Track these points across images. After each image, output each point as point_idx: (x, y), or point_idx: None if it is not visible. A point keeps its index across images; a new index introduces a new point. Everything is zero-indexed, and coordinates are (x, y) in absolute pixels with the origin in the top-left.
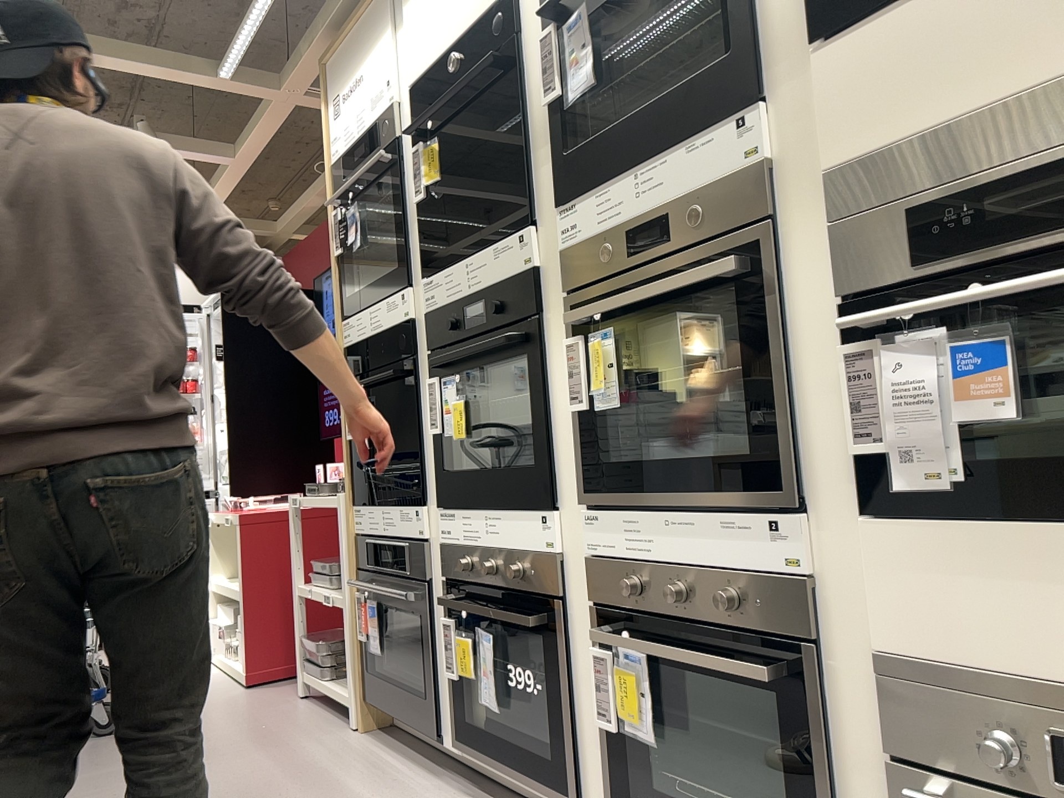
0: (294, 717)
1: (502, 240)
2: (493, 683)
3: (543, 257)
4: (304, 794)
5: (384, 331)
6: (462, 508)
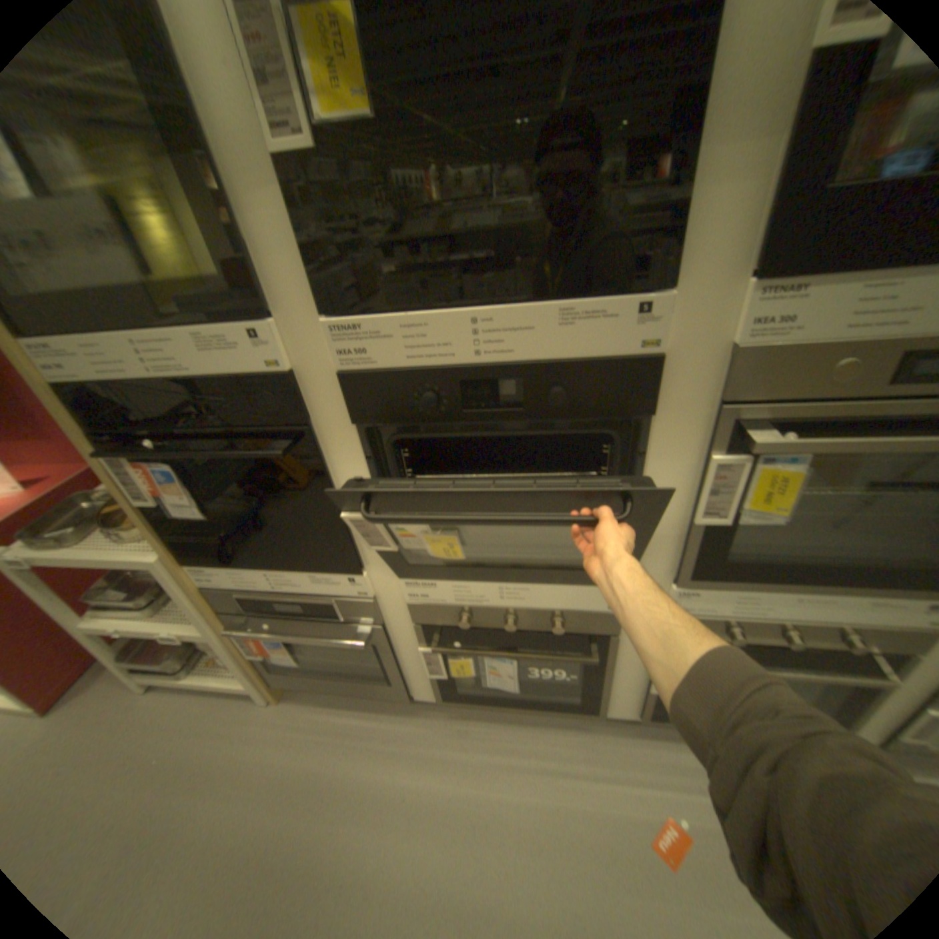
0: (175, 729)
1: (594, 301)
2: (516, 684)
3: (676, 342)
4: (329, 823)
5: (193, 376)
6: (453, 580)
